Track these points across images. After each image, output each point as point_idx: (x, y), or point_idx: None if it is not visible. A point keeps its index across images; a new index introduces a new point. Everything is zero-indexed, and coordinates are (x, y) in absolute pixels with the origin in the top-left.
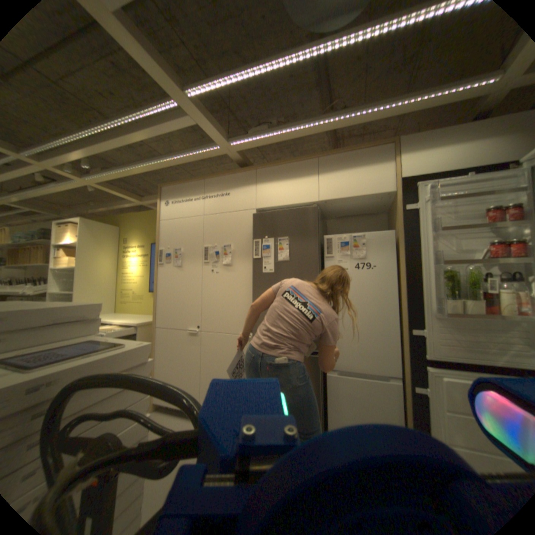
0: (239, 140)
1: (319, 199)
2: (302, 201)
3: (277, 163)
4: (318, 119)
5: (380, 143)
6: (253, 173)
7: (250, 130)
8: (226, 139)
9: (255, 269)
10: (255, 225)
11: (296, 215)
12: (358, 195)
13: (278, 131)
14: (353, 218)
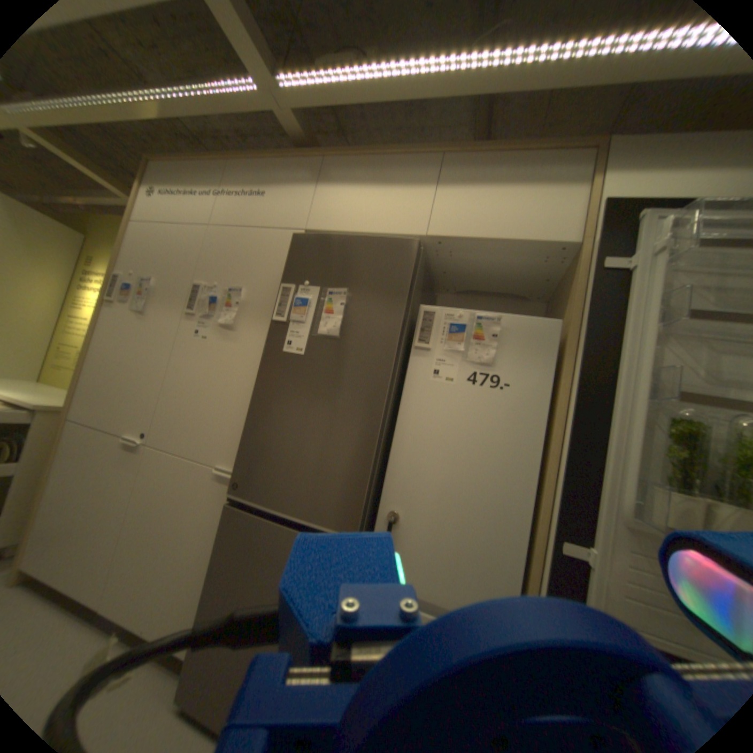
0: (297, 75)
1: (428, 232)
2: (396, 231)
3: (365, 151)
4: (460, 62)
5: (570, 144)
6: (317, 163)
7: (320, 60)
8: (272, 69)
9: (271, 343)
10: (293, 257)
11: (376, 251)
12: (505, 239)
13: (376, 74)
14: (485, 300)
